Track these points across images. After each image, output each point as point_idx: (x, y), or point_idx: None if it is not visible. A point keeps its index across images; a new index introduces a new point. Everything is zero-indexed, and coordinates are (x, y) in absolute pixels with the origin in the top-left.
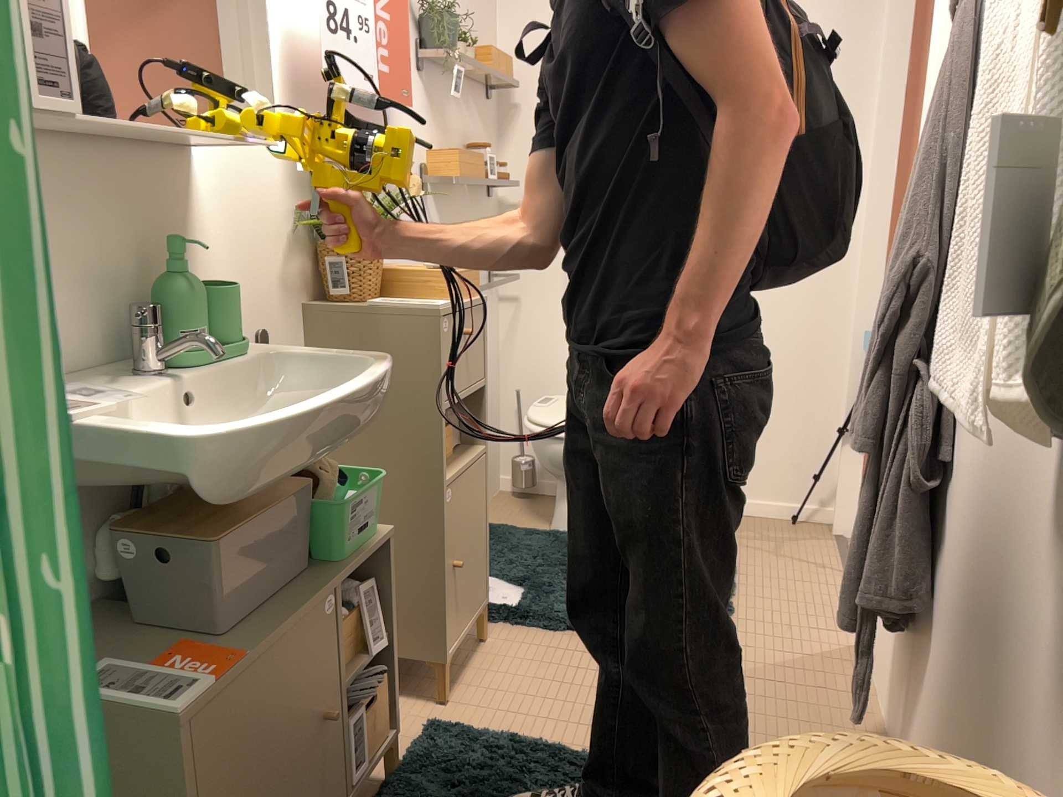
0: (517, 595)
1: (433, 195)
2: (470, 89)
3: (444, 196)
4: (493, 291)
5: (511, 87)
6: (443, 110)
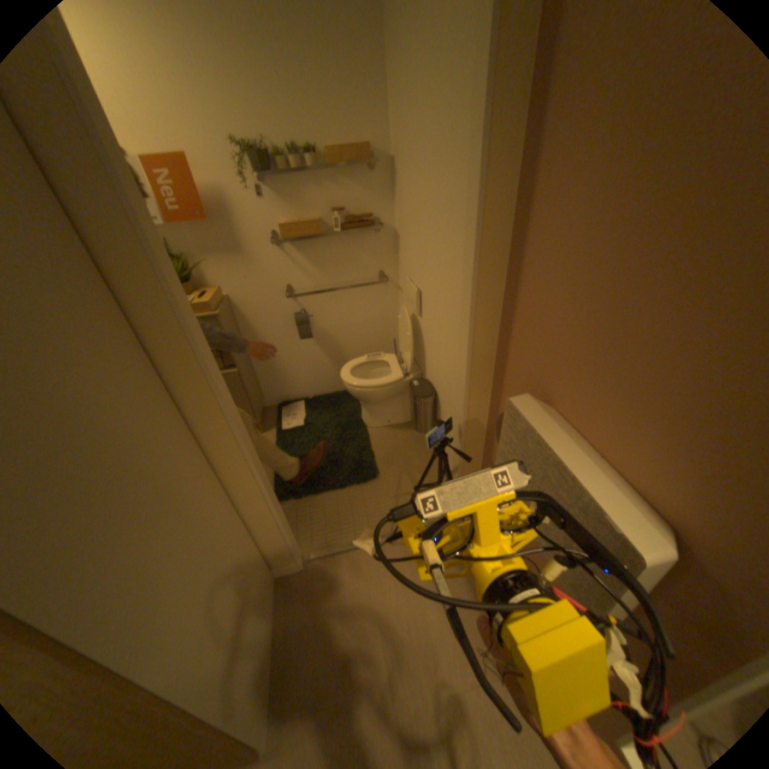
0: (293, 427)
1: (290, 244)
2: (339, 170)
3: (305, 242)
4: (387, 285)
5: (379, 159)
6: (295, 195)
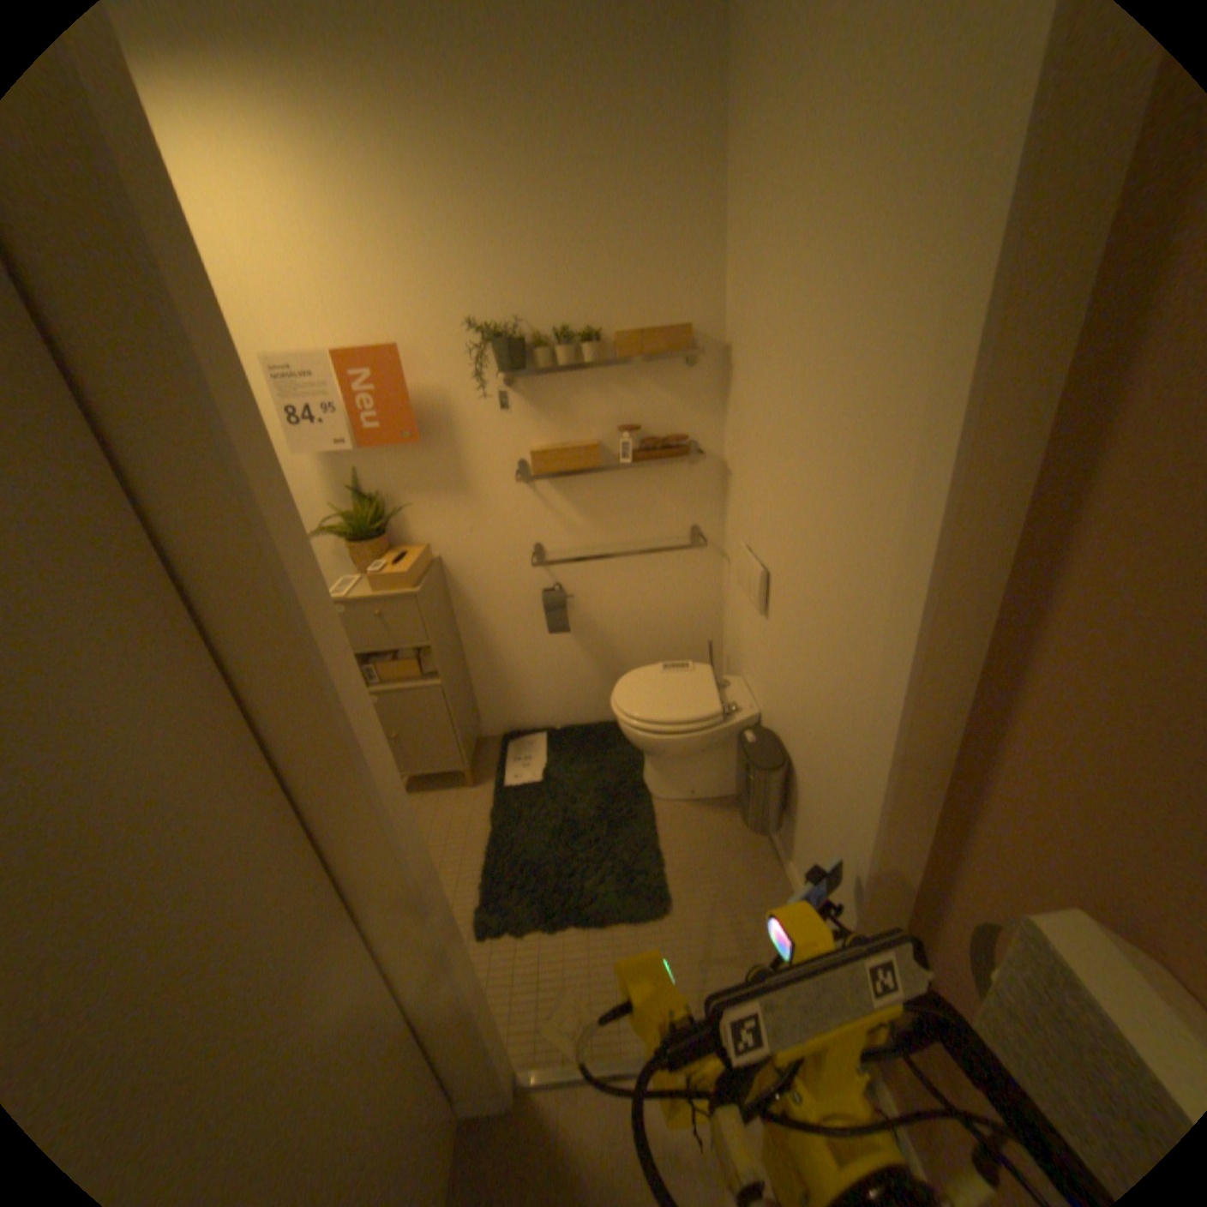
0: (524, 782)
1: (546, 481)
2: (636, 367)
3: (571, 478)
4: (703, 550)
5: (705, 349)
6: (562, 406)
